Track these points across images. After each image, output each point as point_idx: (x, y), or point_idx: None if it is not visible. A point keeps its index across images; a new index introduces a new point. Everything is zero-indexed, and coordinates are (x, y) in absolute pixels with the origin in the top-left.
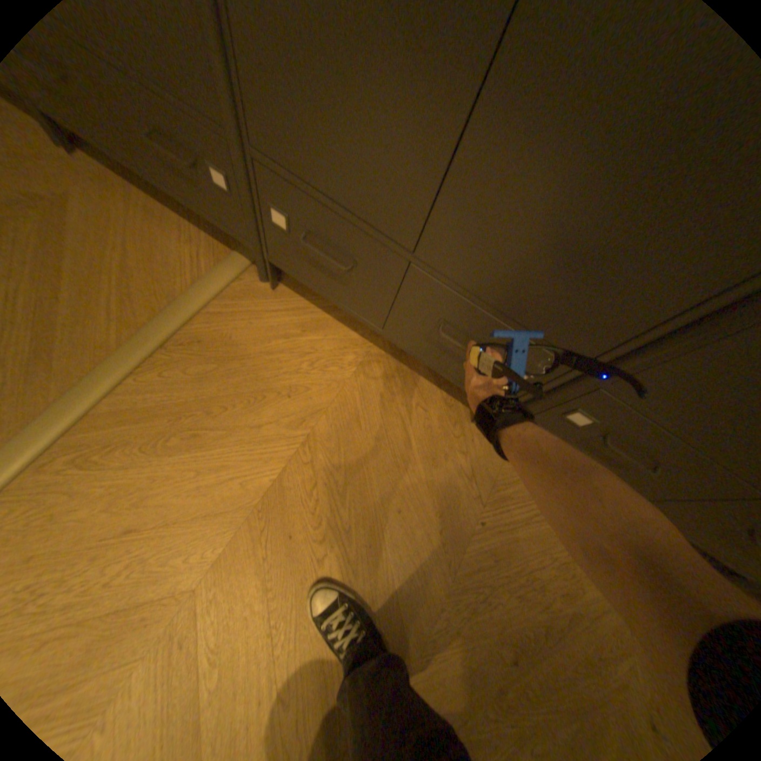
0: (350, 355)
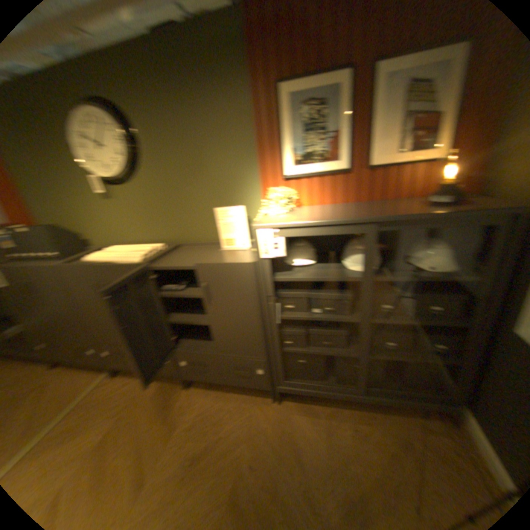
0: (135, 388)
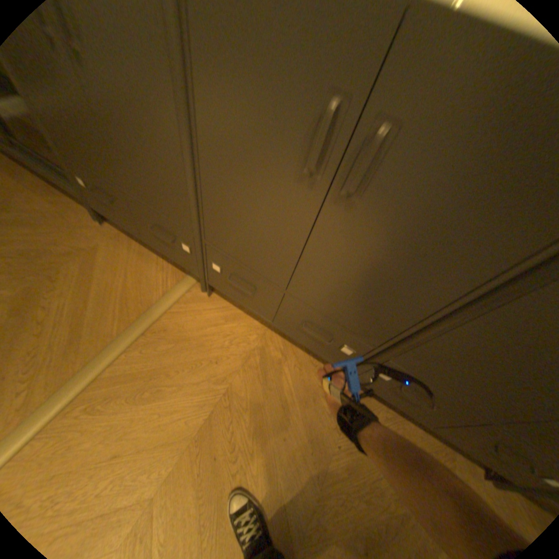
0: (253, 334)
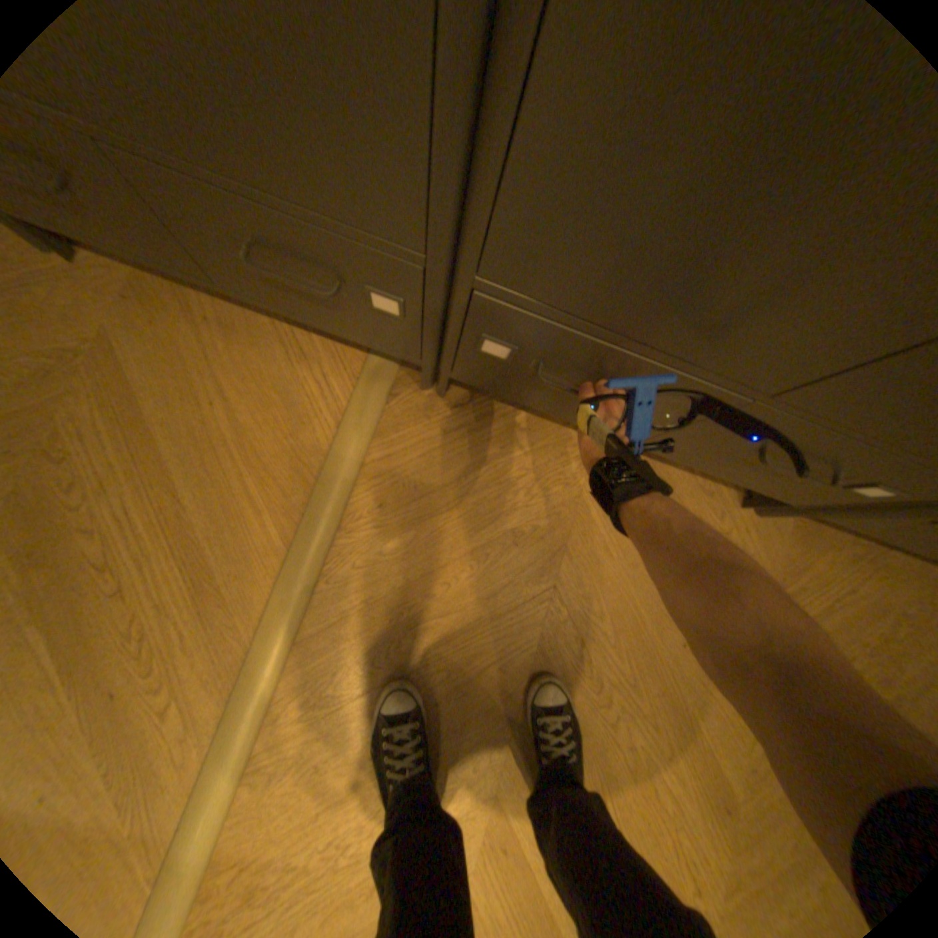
0: (571, 462)
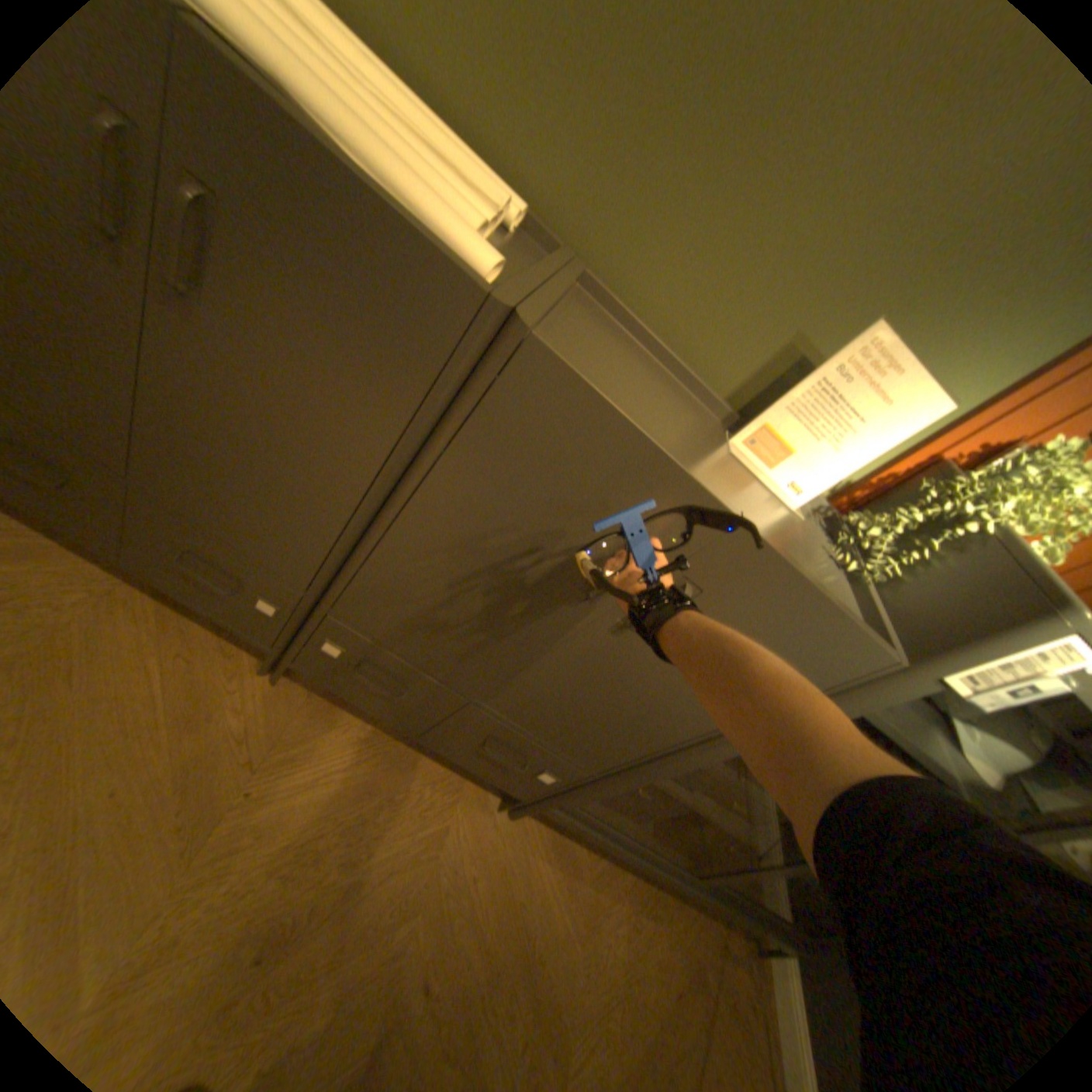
0: (79, 592)
